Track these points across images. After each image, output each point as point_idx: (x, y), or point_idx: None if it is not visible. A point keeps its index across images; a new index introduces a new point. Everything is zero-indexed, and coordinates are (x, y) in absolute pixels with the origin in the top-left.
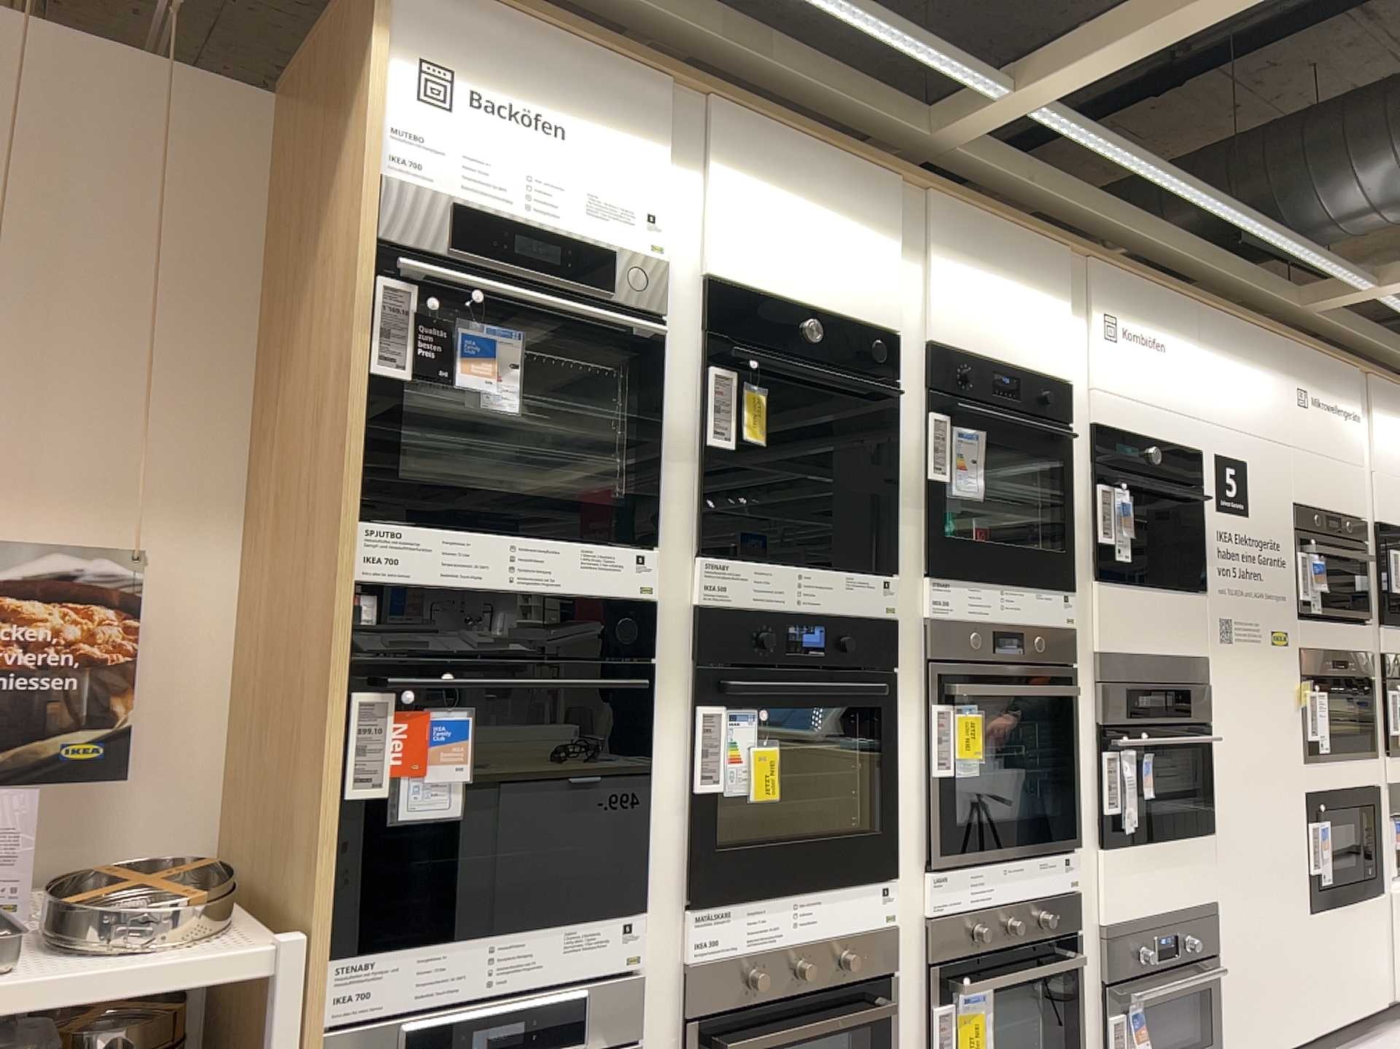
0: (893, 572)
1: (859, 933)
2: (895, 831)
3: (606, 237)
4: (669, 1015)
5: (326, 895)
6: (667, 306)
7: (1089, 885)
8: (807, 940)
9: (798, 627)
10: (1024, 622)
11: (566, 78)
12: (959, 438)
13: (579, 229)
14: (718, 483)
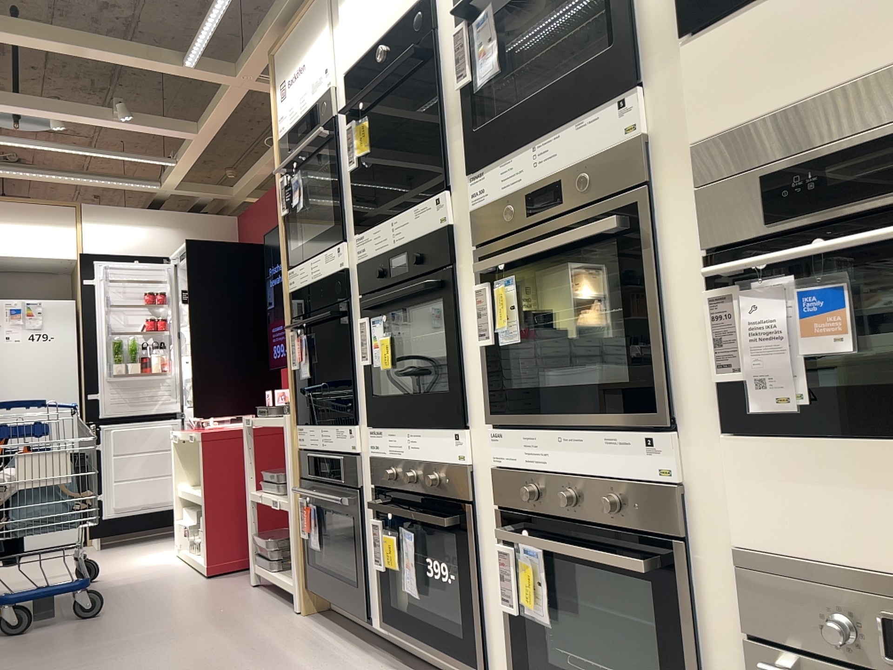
0: (444, 186)
1: (442, 464)
2: (458, 392)
3: (315, 99)
4: (371, 482)
5: (292, 402)
6: (336, 109)
7: (714, 484)
8: (414, 460)
9: (394, 256)
10: (561, 165)
11: (301, 41)
12: (474, 31)
13: (309, 105)
14: (360, 188)
